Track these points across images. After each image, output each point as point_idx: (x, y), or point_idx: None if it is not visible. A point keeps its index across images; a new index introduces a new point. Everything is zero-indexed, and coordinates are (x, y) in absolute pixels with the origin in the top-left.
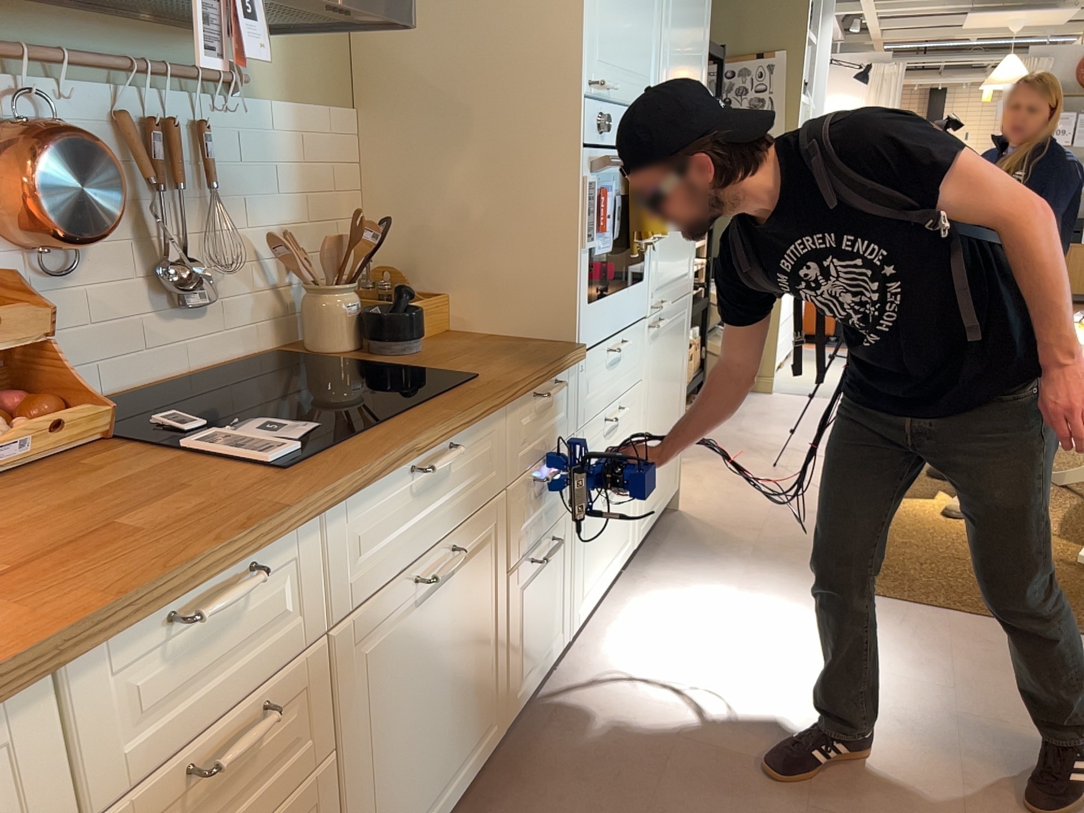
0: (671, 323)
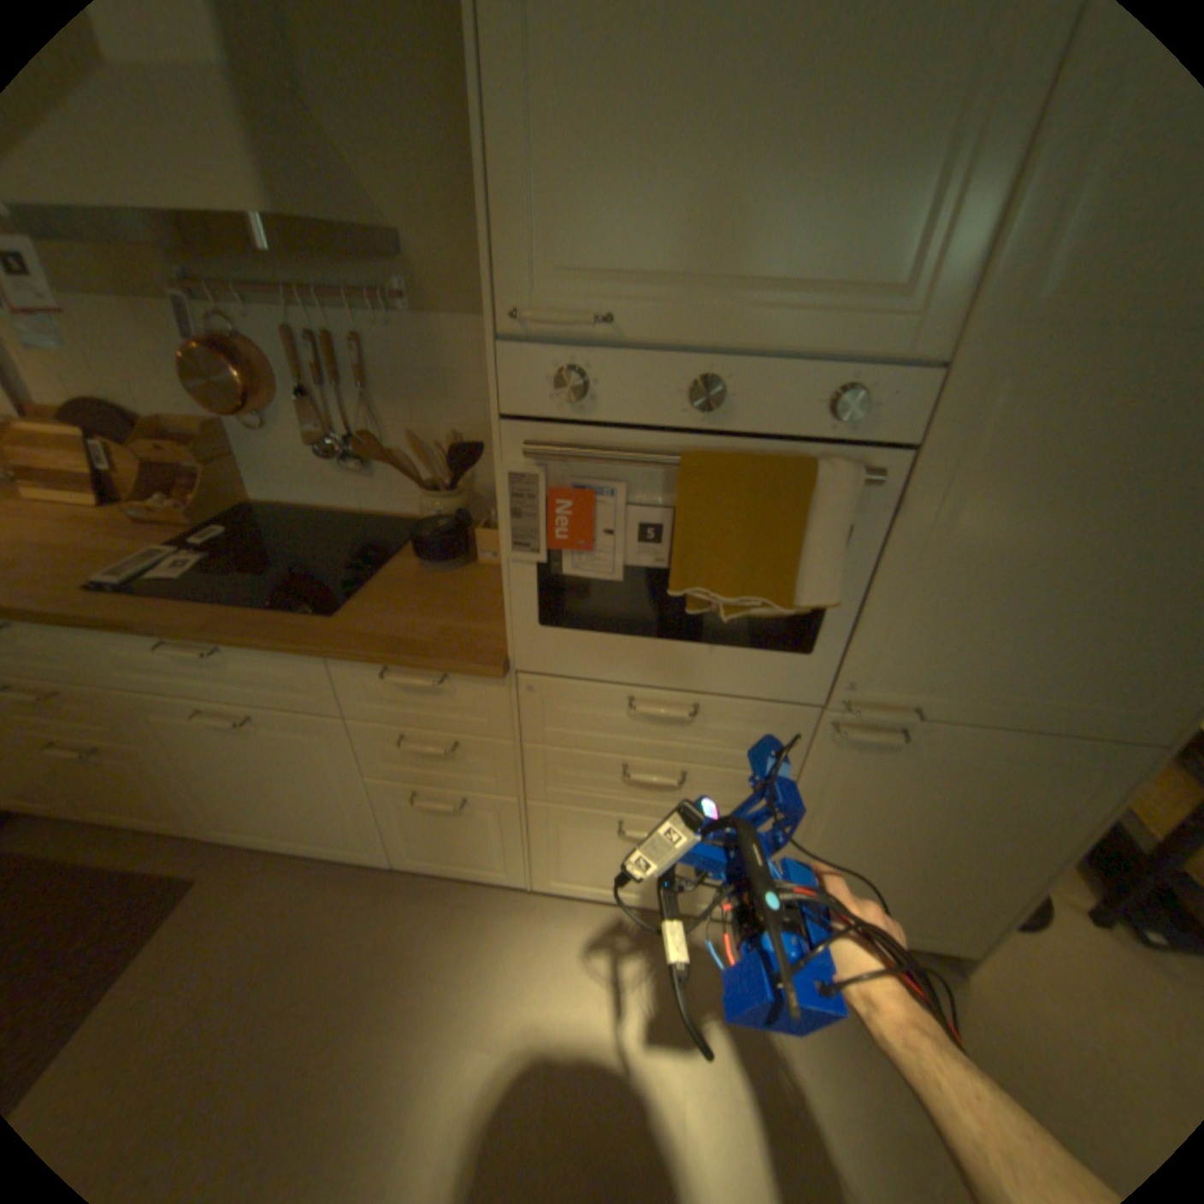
0: (989, 755)
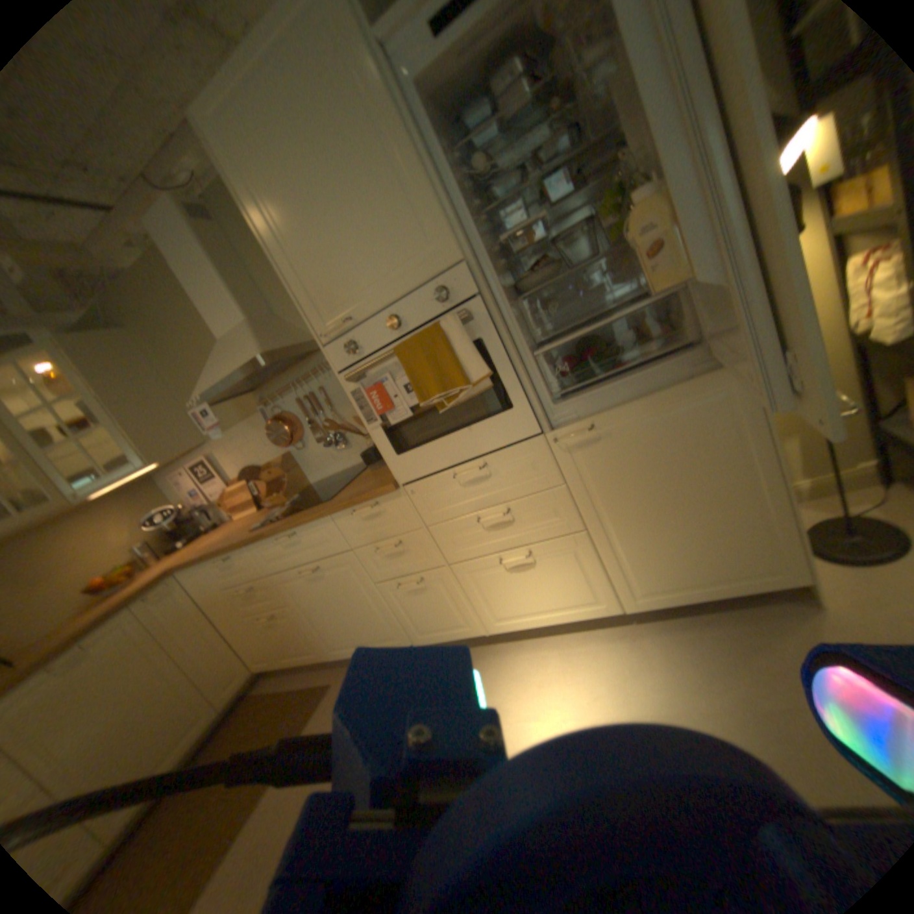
0: (651, 417)
